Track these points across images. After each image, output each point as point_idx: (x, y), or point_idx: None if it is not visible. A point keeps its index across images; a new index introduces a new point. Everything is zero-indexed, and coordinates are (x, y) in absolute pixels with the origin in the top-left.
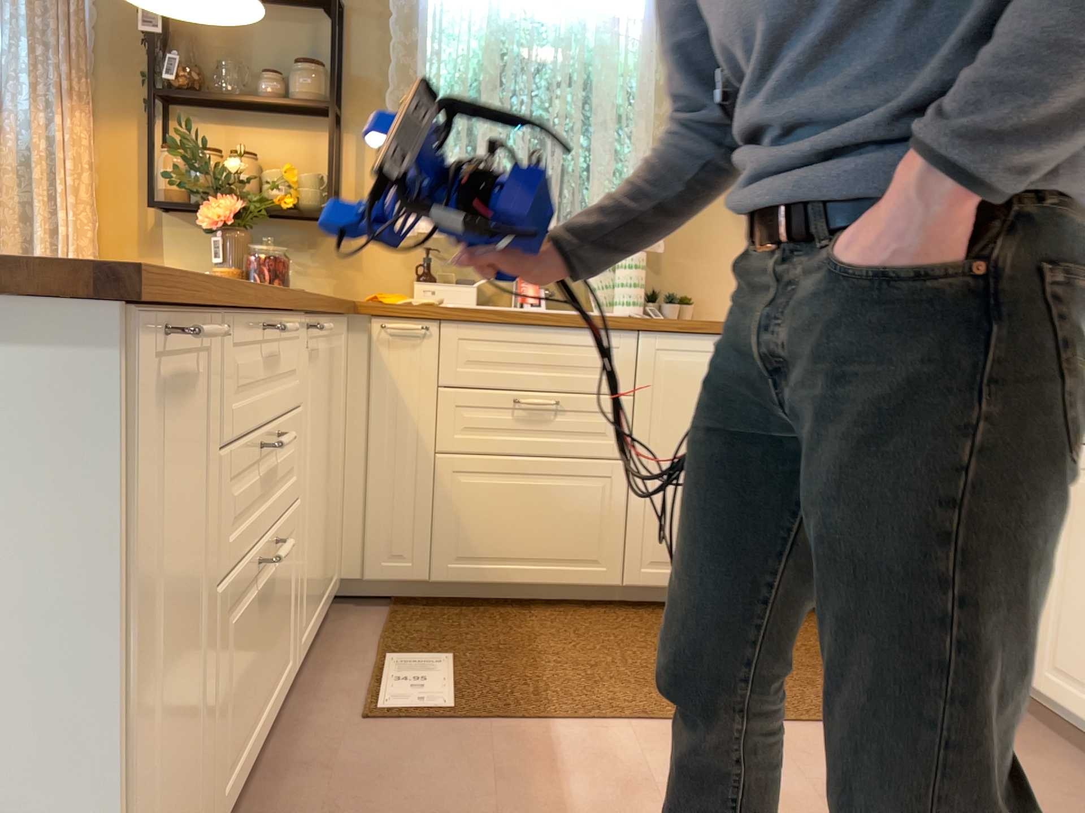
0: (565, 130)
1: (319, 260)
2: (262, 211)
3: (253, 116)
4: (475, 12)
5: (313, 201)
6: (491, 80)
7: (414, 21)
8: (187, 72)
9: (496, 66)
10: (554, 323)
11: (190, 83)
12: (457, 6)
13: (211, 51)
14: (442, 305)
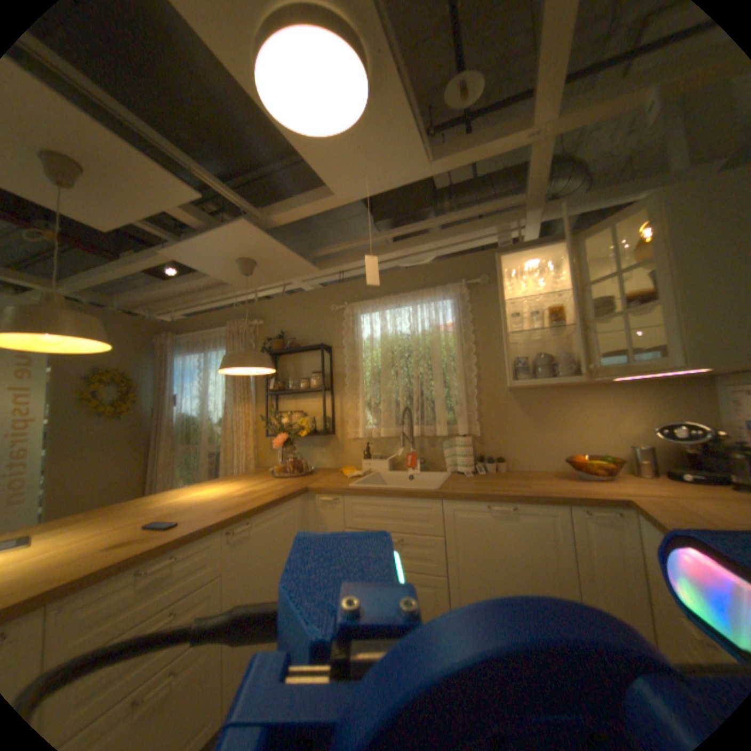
0: (419, 382)
1: (328, 450)
2: (300, 434)
3: (303, 394)
4: (379, 337)
5: (320, 427)
6: (384, 366)
7: (356, 346)
8: (276, 383)
9: (387, 359)
10: (395, 496)
11: (278, 387)
12: (371, 336)
13: (289, 372)
14: (346, 486)
